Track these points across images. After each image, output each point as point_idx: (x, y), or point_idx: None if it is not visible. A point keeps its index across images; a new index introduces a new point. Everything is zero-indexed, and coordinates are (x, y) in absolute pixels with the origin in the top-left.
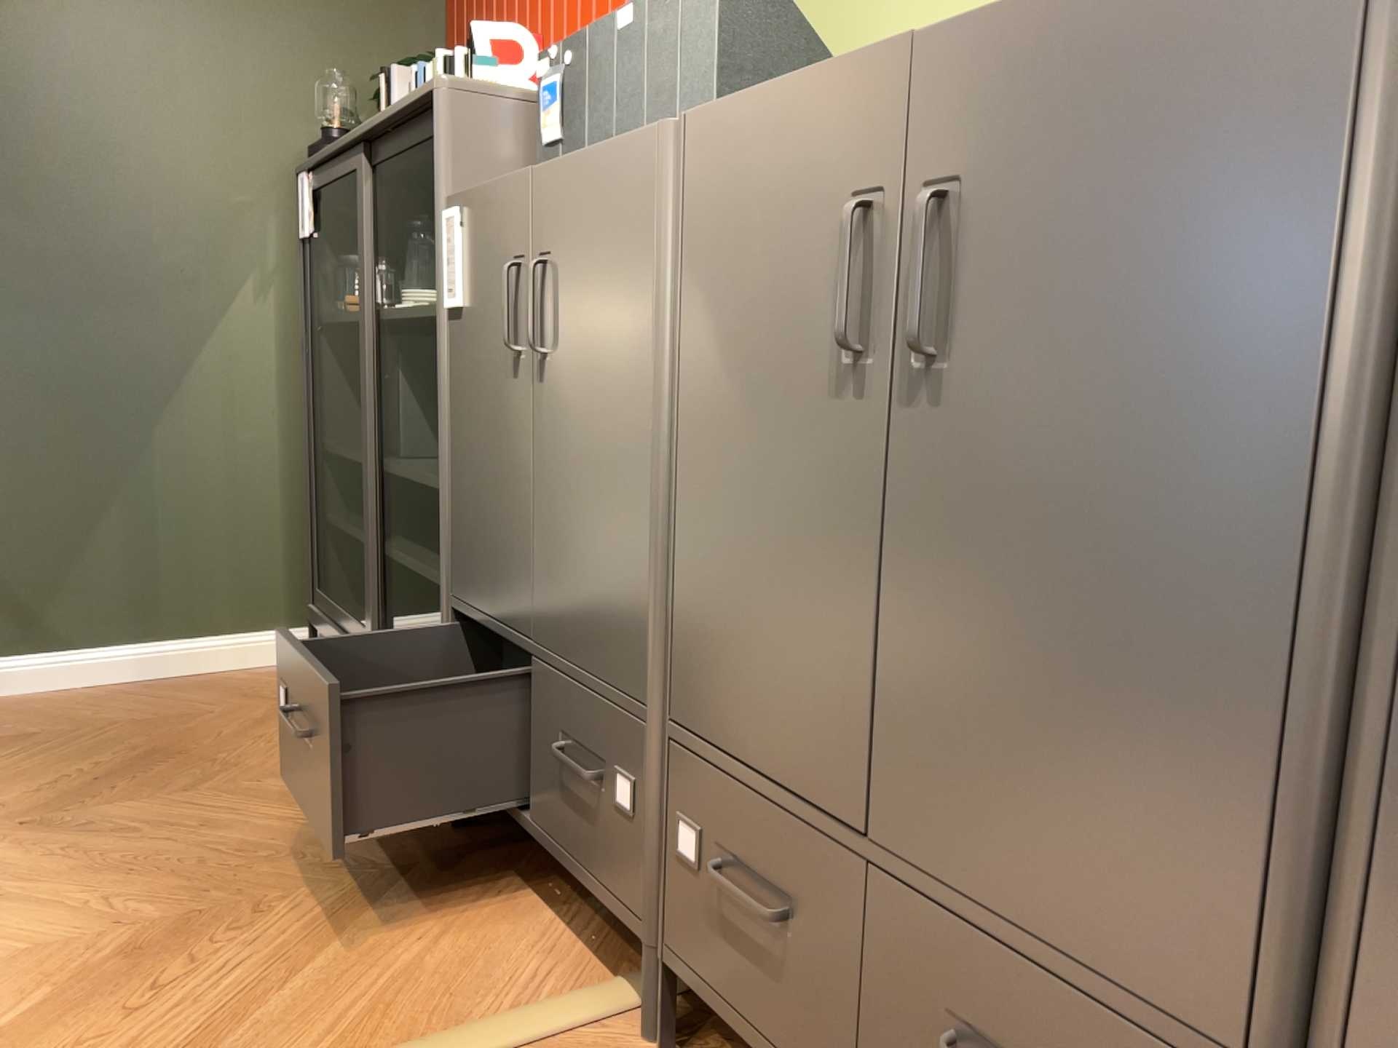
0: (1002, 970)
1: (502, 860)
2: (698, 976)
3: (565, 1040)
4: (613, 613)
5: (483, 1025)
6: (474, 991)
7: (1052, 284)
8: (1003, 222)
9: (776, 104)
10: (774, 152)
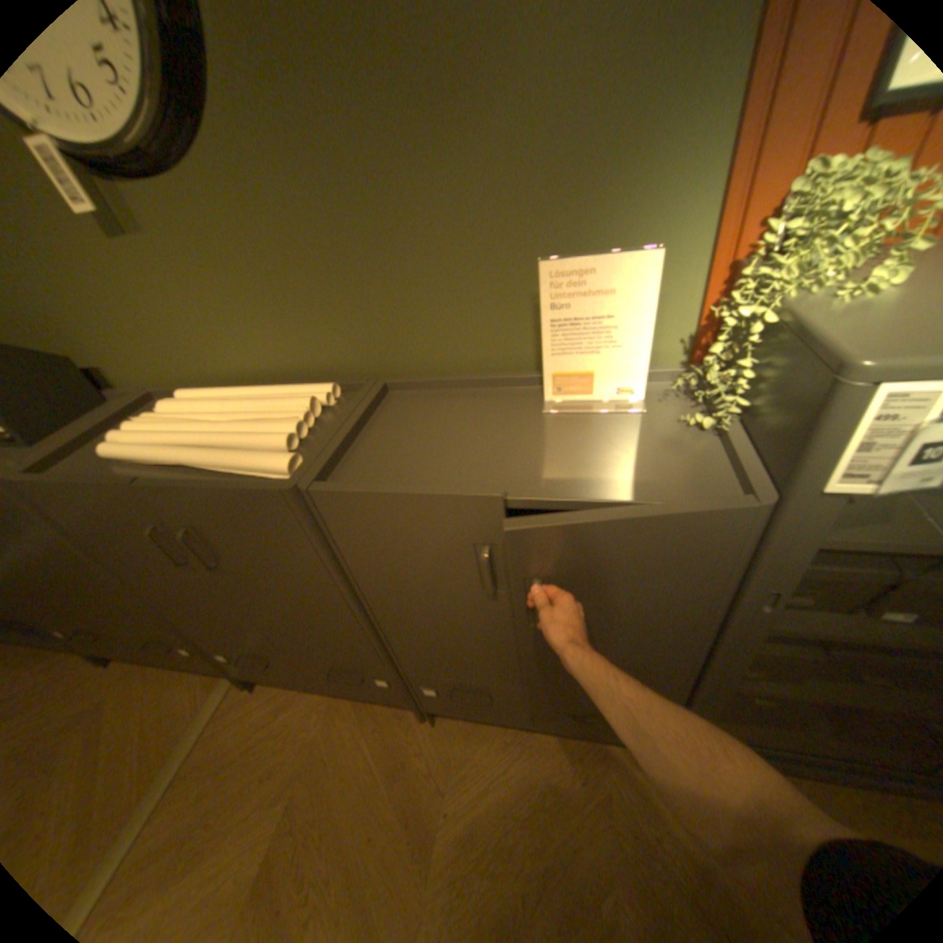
0: (329, 664)
1: (142, 665)
2: (249, 679)
3: (217, 713)
4: (134, 617)
5: (187, 733)
6: (174, 723)
7: (245, 555)
8: (216, 540)
9: (72, 489)
10: (87, 504)
